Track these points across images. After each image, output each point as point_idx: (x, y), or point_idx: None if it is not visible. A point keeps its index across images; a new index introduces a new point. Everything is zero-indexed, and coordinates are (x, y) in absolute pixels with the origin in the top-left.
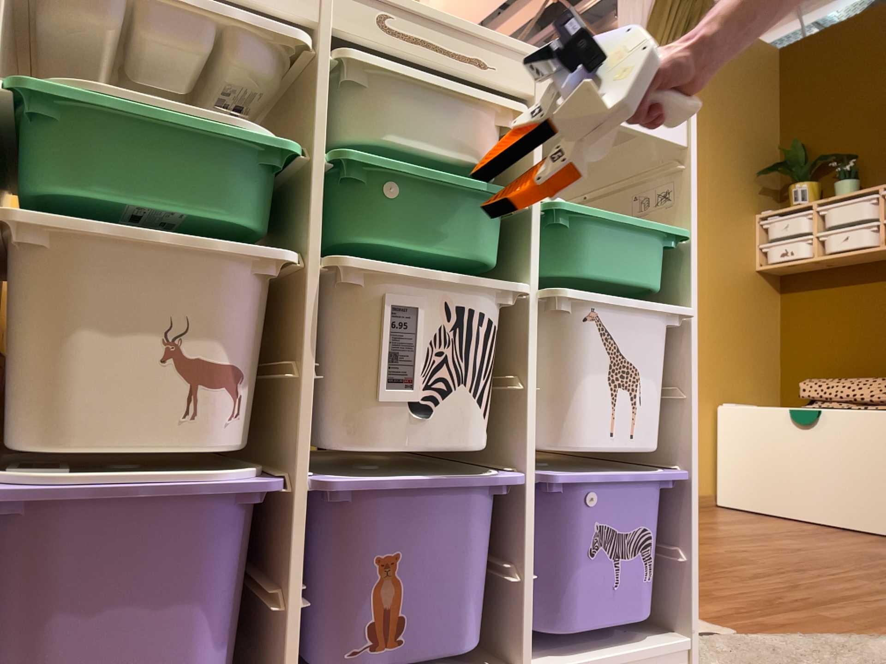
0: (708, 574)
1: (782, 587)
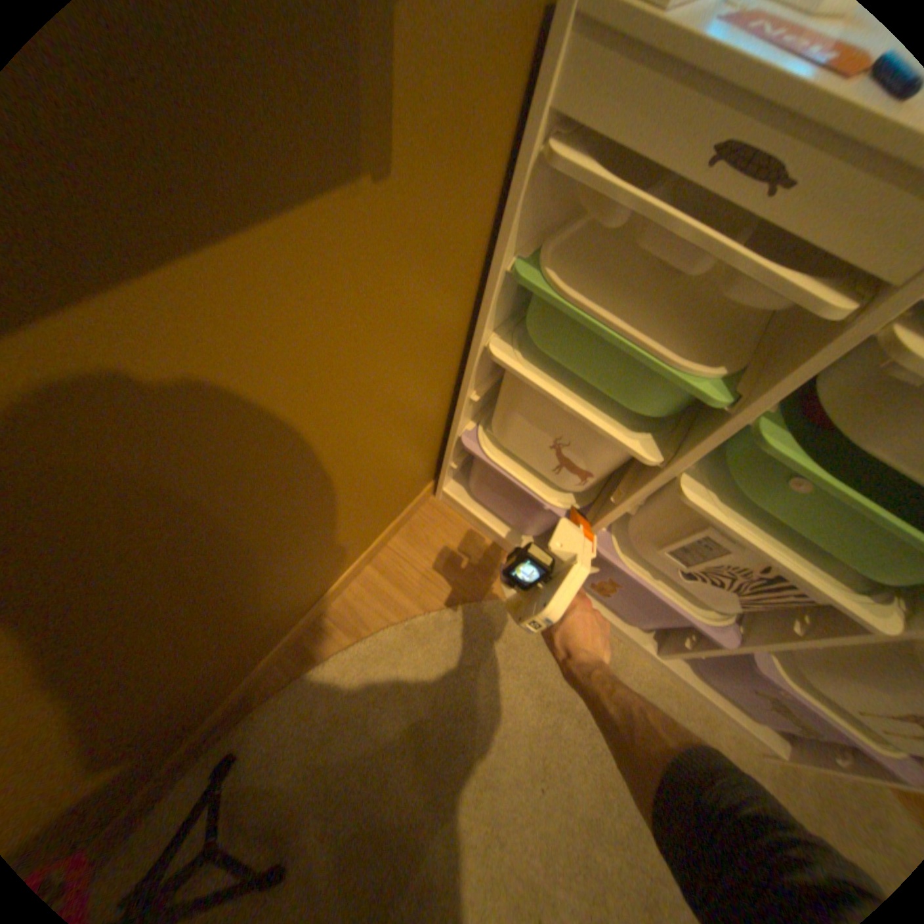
0: None
1: None
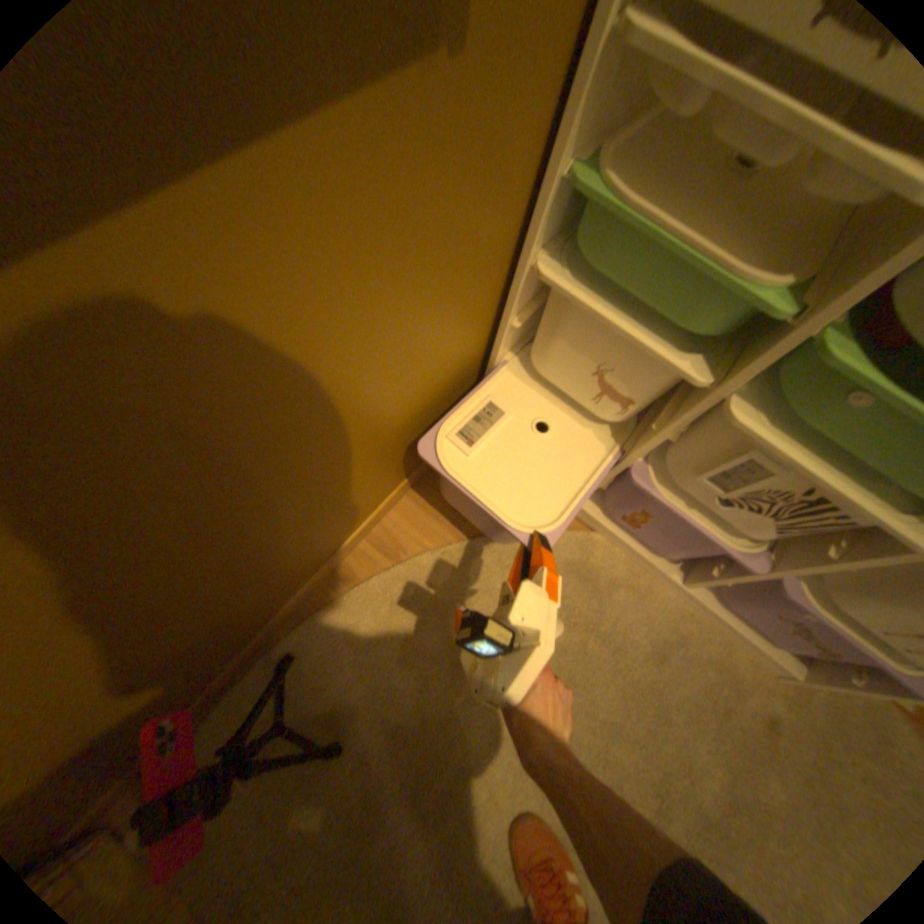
0: None
1: None
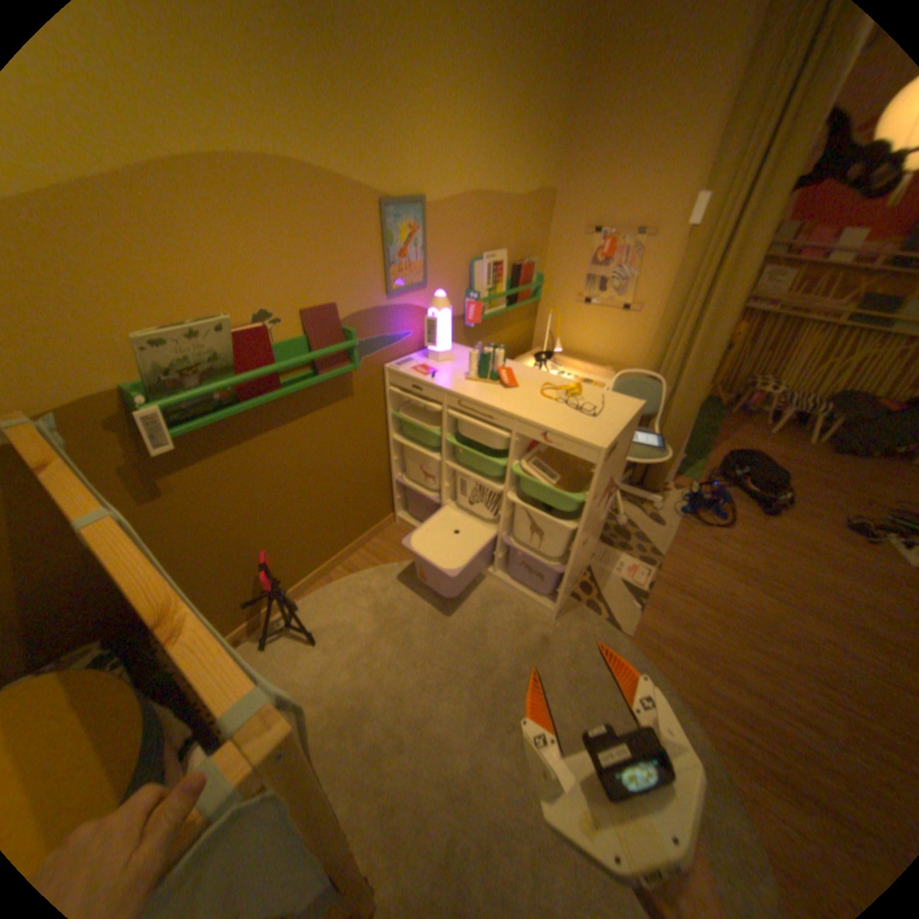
0: (733, 630)
1: (749, 669)
